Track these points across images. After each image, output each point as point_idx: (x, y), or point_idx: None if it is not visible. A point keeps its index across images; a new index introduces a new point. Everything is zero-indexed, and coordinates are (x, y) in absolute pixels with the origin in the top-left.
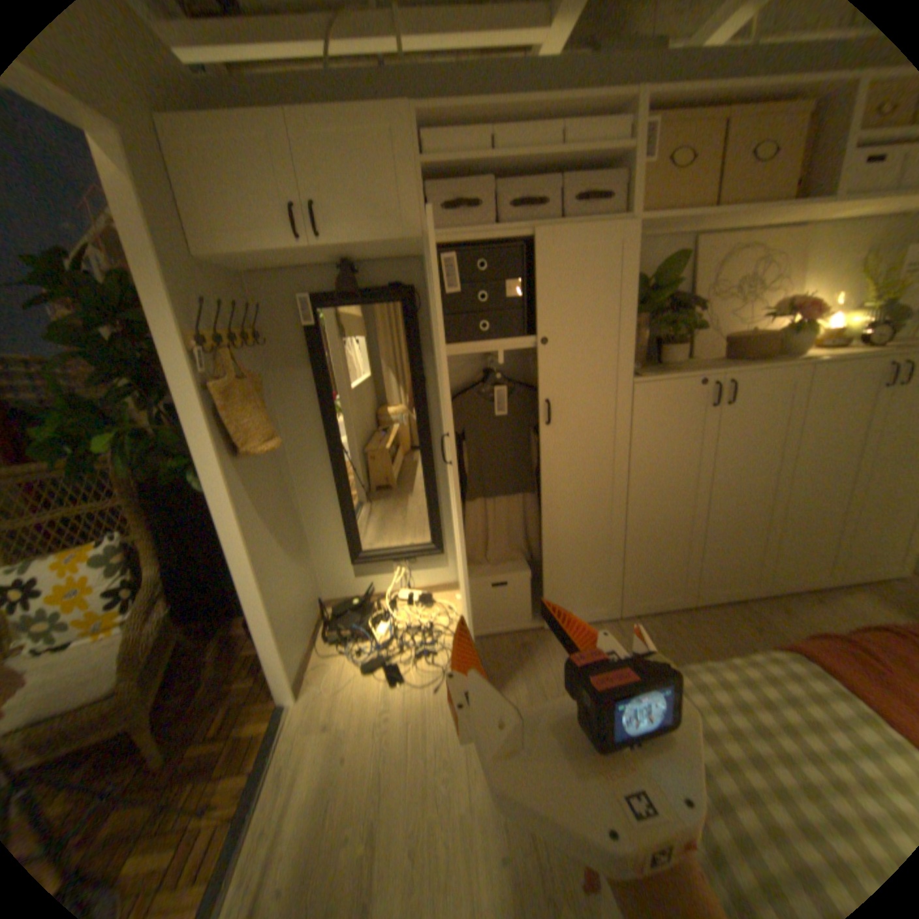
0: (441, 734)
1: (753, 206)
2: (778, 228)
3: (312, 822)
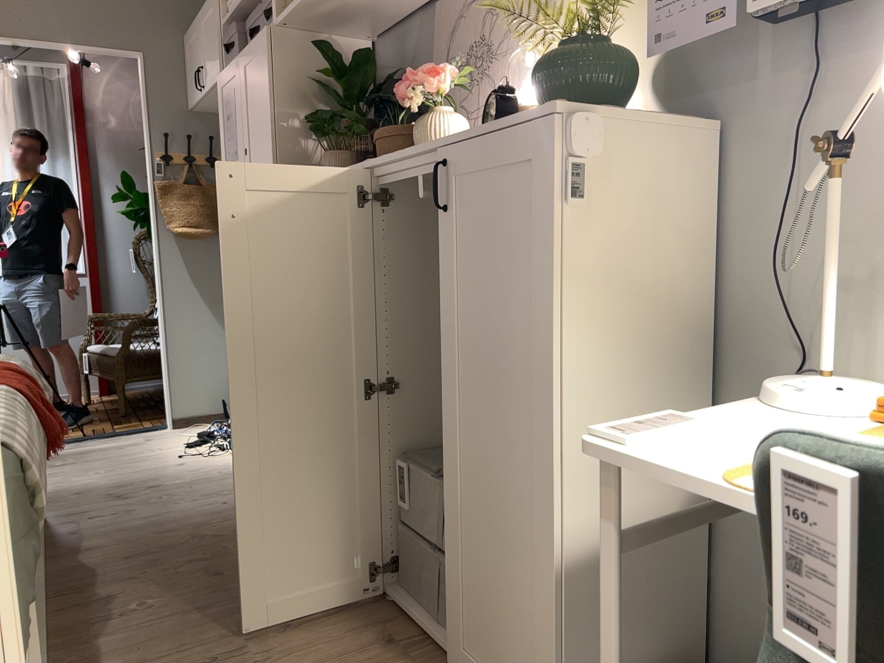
0: (136, 466)
1: None
2: None
3: (79, 452)
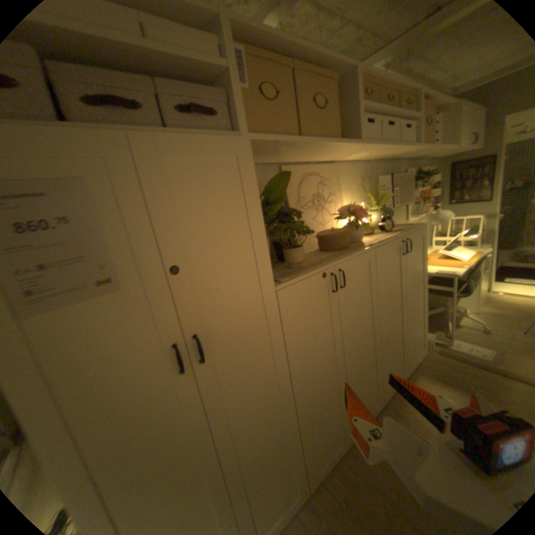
0: None
1: (323, 138)
2: (322, 163)
3: None
